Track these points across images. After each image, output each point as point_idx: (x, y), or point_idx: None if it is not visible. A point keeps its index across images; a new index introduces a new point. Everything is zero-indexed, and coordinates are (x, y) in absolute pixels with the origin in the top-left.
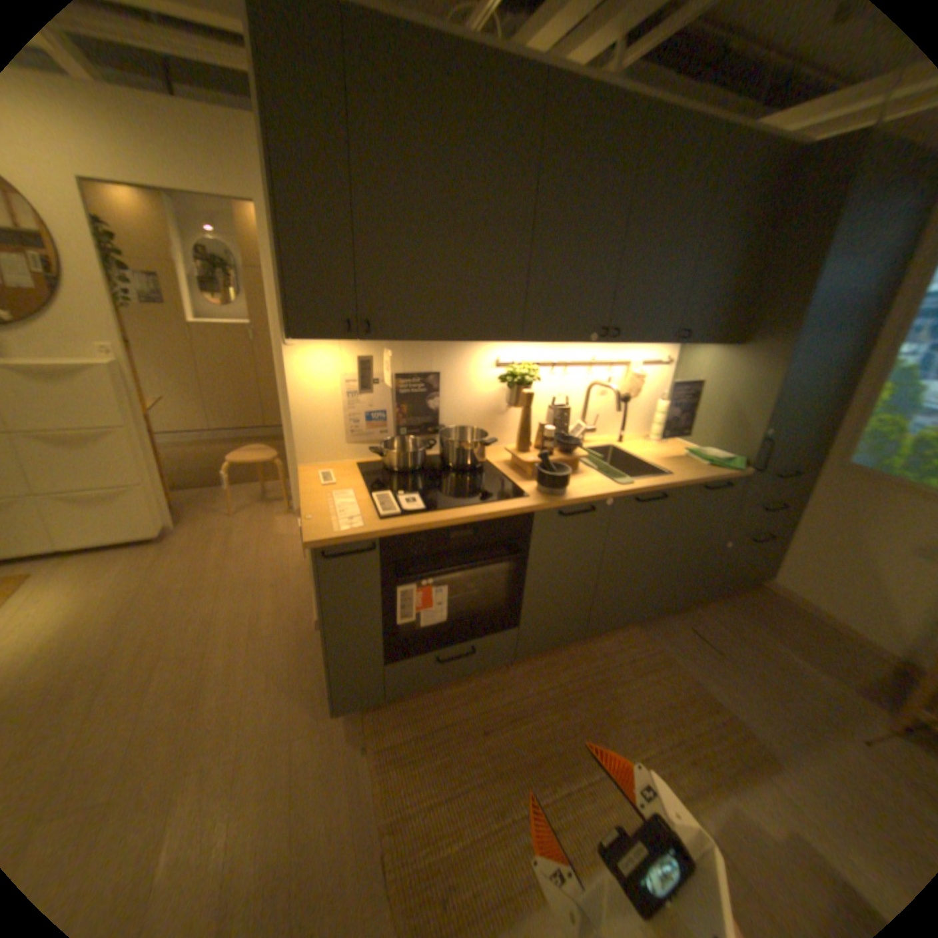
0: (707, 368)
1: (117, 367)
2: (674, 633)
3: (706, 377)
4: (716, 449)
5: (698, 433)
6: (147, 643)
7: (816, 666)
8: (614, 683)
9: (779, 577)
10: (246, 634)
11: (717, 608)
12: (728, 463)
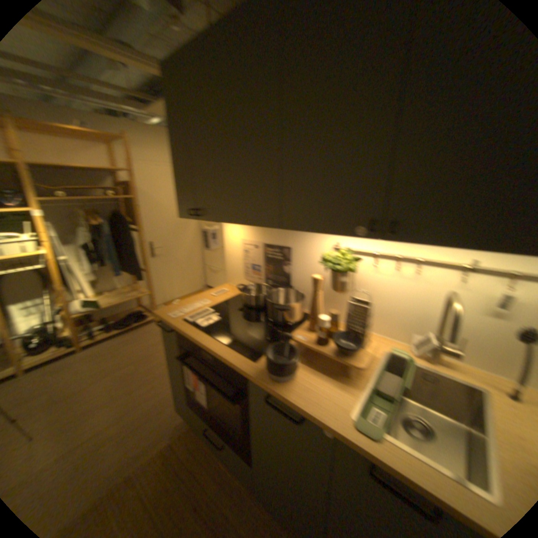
0: None
1: None
2: None
3: None
4: None
5: None
6: None
7: None
8: None
9: None
10: None
11: None
12: None
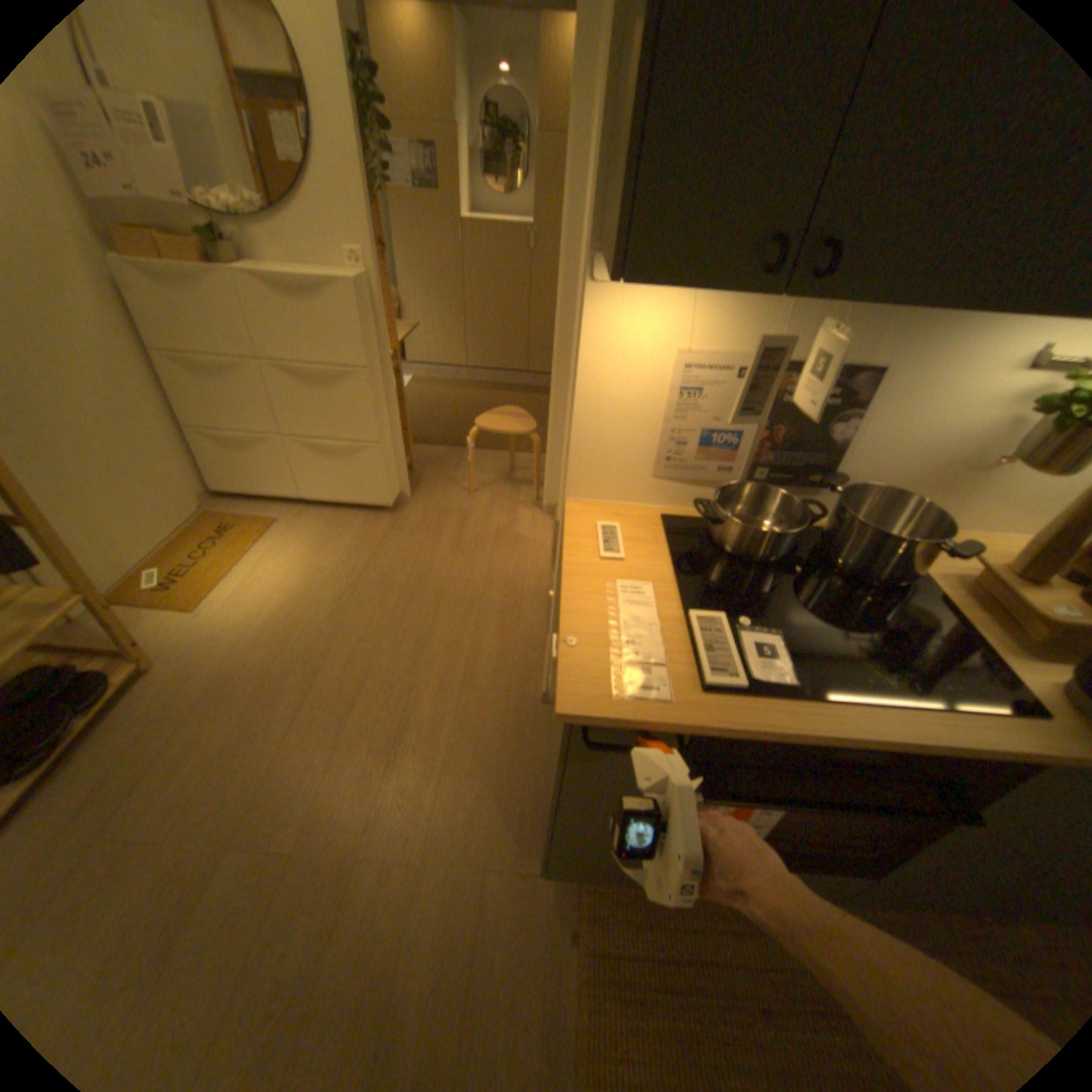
0: None
1: (367, 282)
2: None
3: None
4: None
5: None
6: (361, 648)
7: None
8: None
9: None
10: (462, 676)
11: None
12: None
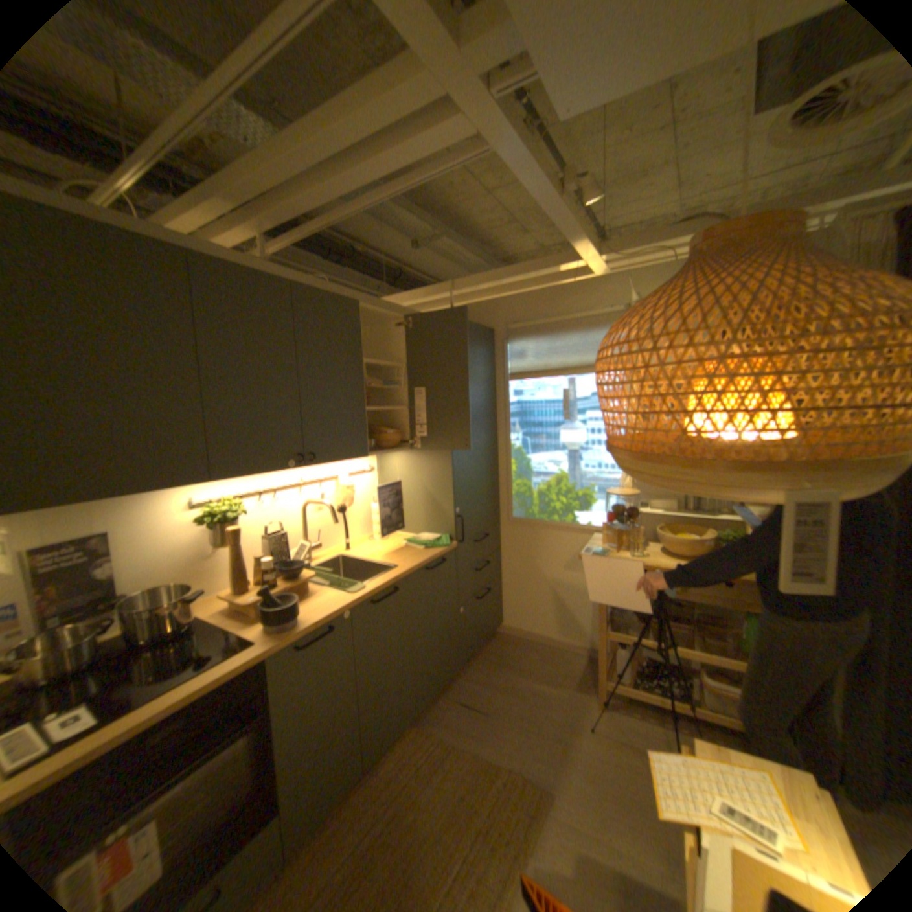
0: (402, 470)
1: None
2: (445, 716)
3: (403, 477)
4: (428, 533)
5: (411, 523)
6: None
7: (547, 685)
8: (405, 810)
9: (504, 621)
10: None
11: (472, 670)
12: (438, 542)
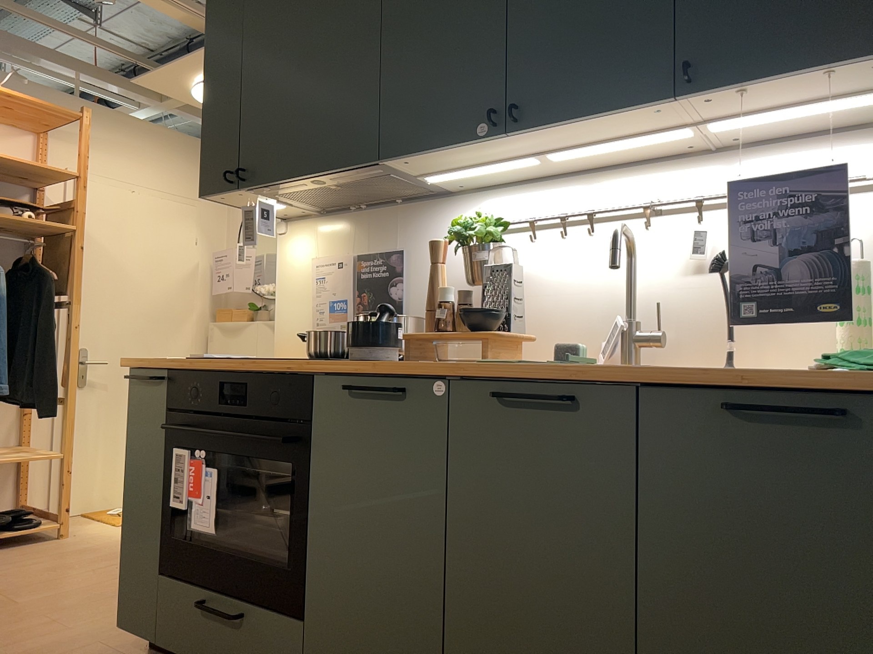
0: None
1: None
2: None
3: None
4: None
5: None
6: None
7: None
8: None
9: None
10: None
11: None
12: None
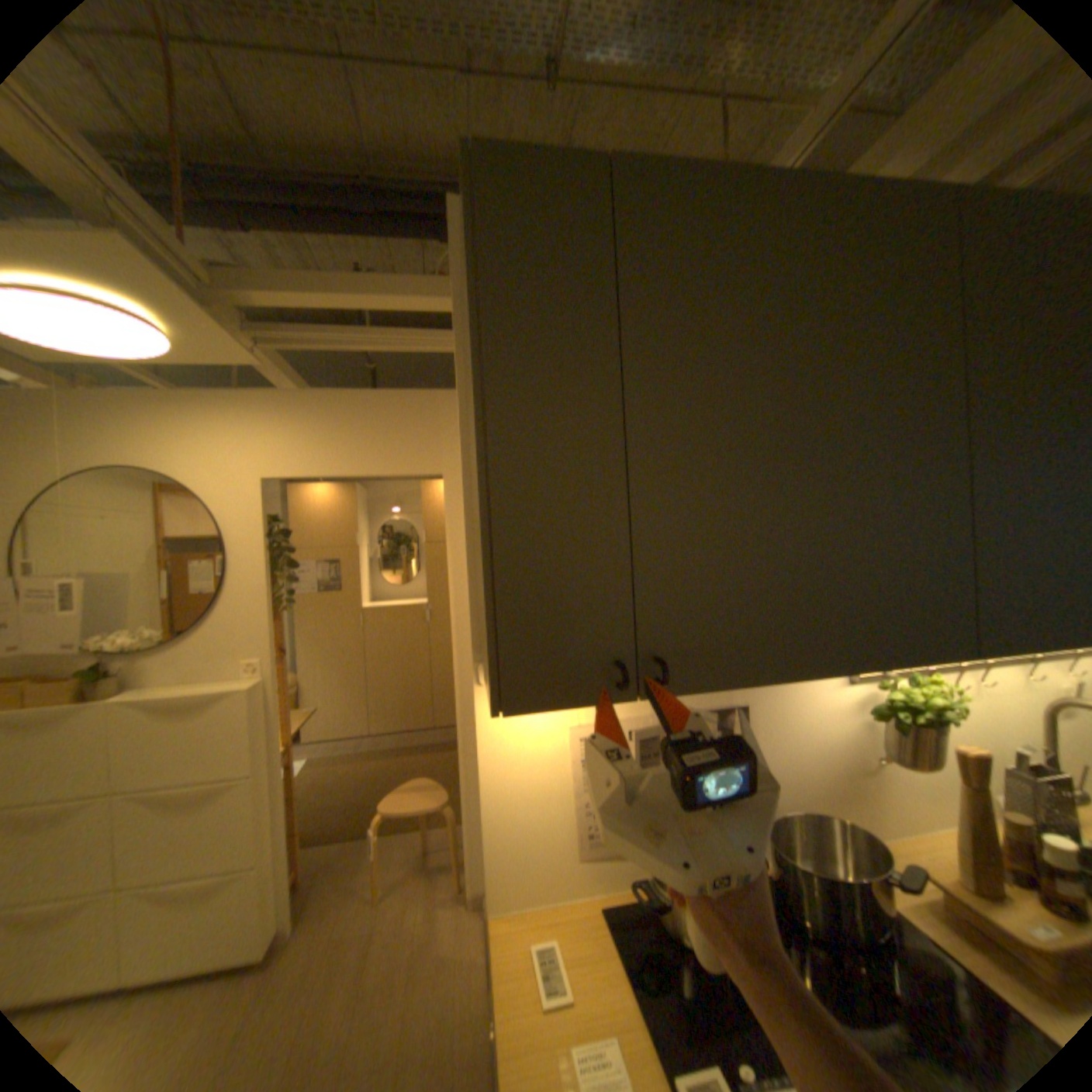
0: None
1: (264, 689)
2: None
3: None
4: None
5: None
6: None
7: None
8: None
9: None
10: None
11: None
12: None
